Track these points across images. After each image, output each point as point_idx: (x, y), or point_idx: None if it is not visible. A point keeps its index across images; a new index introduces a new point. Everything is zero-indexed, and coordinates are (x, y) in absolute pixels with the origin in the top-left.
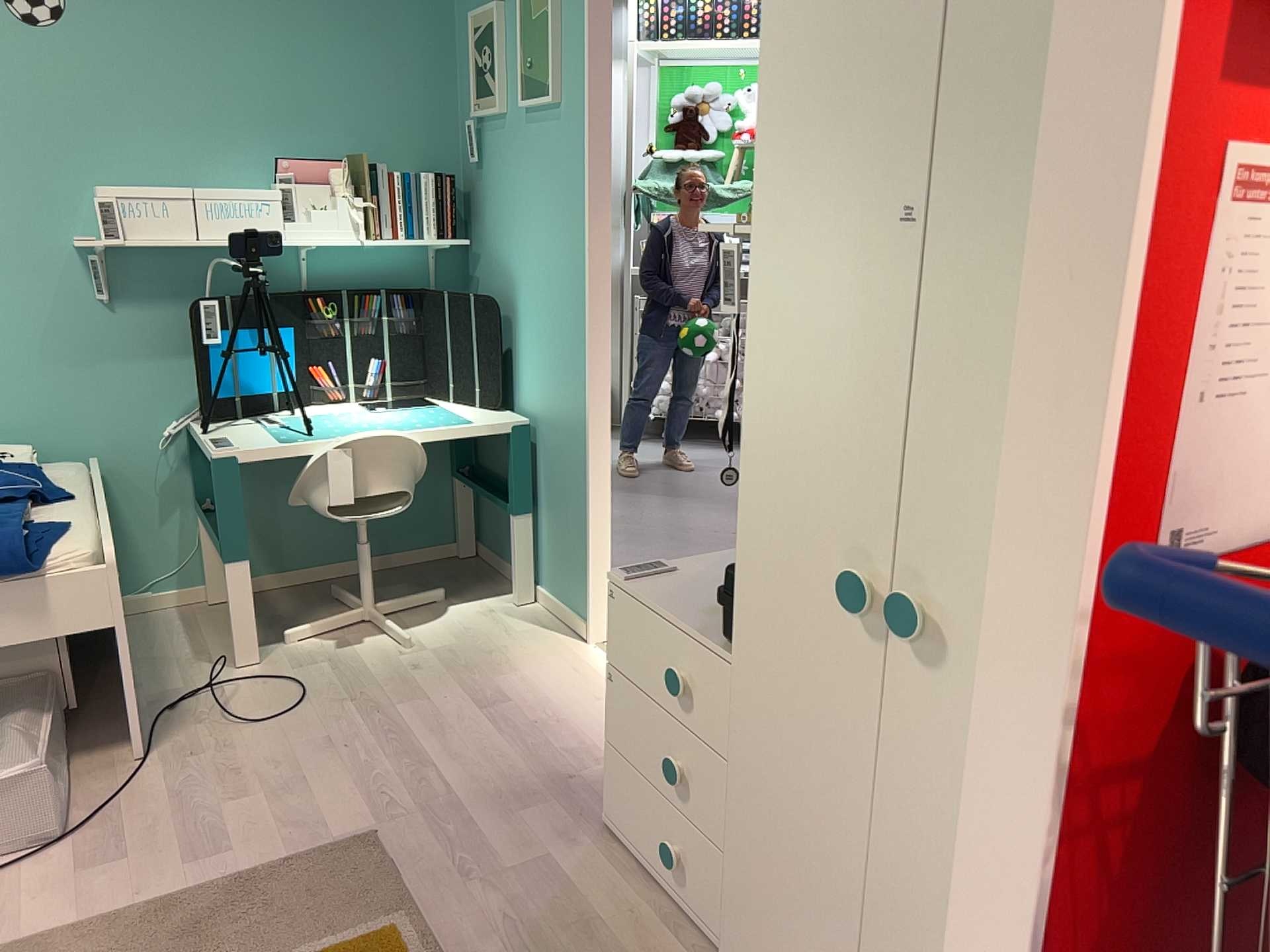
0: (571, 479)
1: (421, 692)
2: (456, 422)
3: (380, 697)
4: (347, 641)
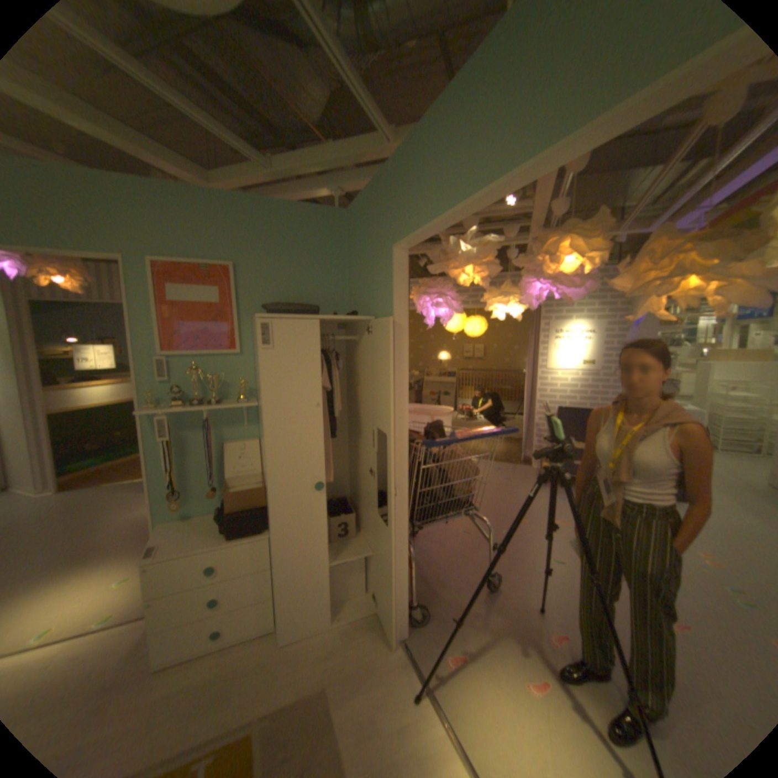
0: None
1: None
2: None
3: None
4: None
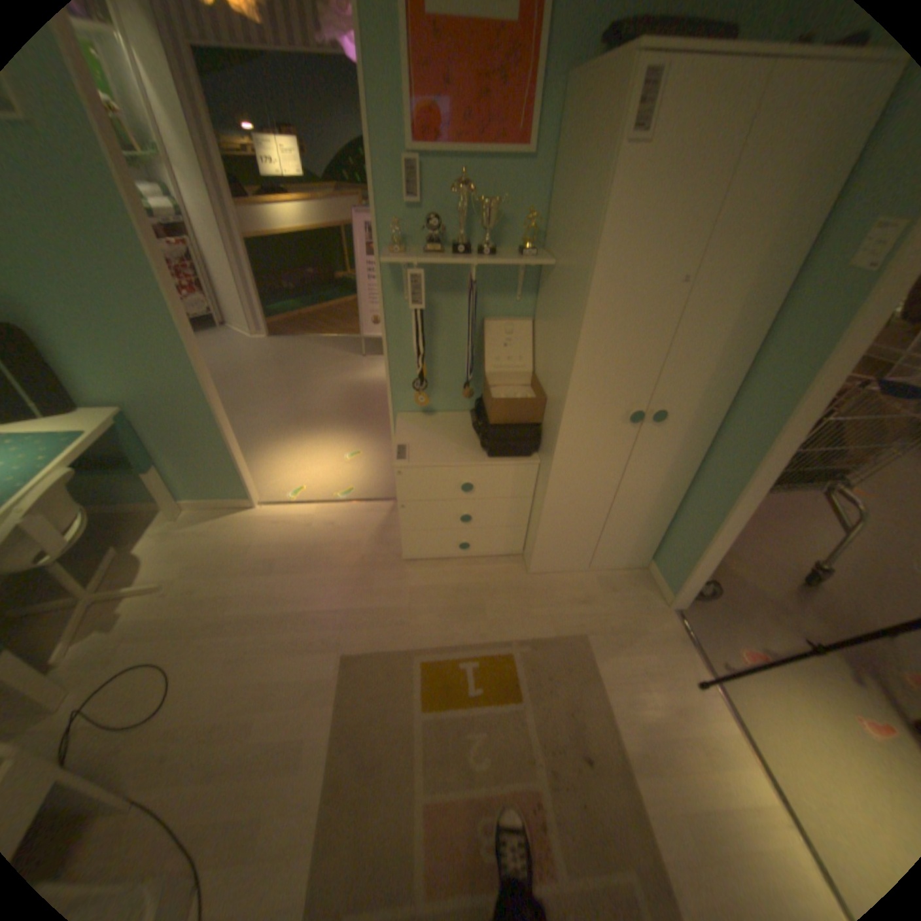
0: (194, 431)
1: (223, 598)
2: (69, 438)
3: (206, 621)
4: (103, 623)
